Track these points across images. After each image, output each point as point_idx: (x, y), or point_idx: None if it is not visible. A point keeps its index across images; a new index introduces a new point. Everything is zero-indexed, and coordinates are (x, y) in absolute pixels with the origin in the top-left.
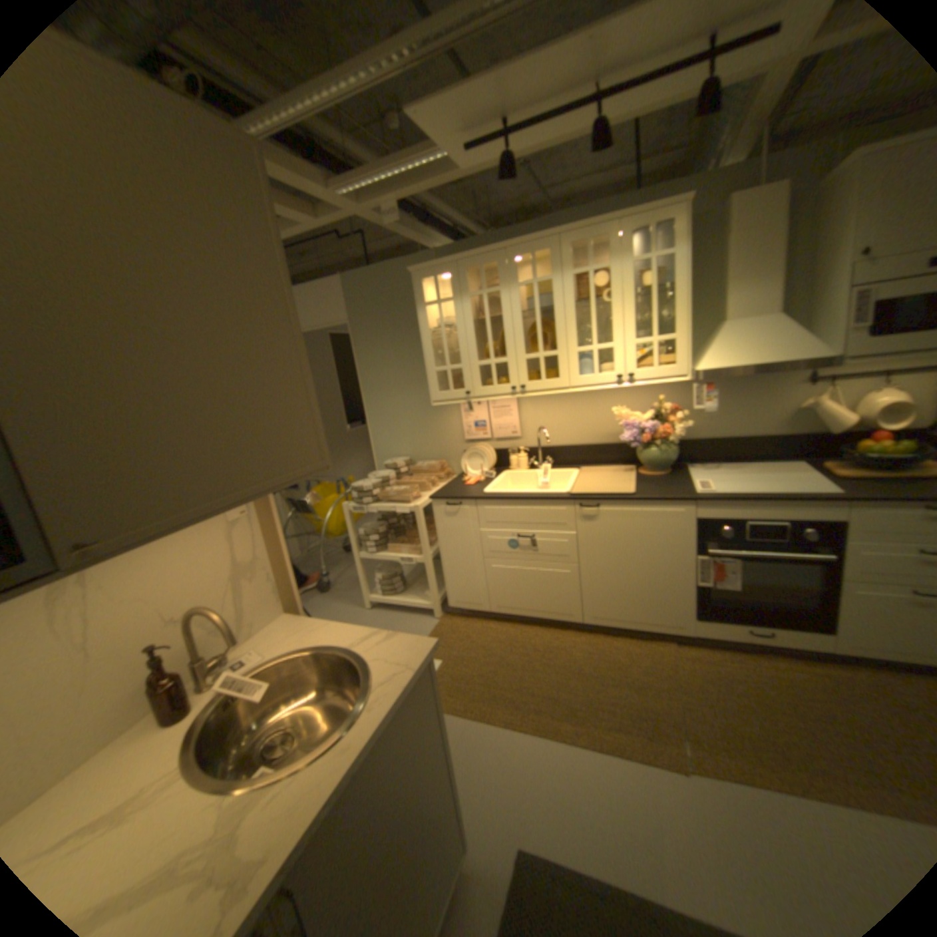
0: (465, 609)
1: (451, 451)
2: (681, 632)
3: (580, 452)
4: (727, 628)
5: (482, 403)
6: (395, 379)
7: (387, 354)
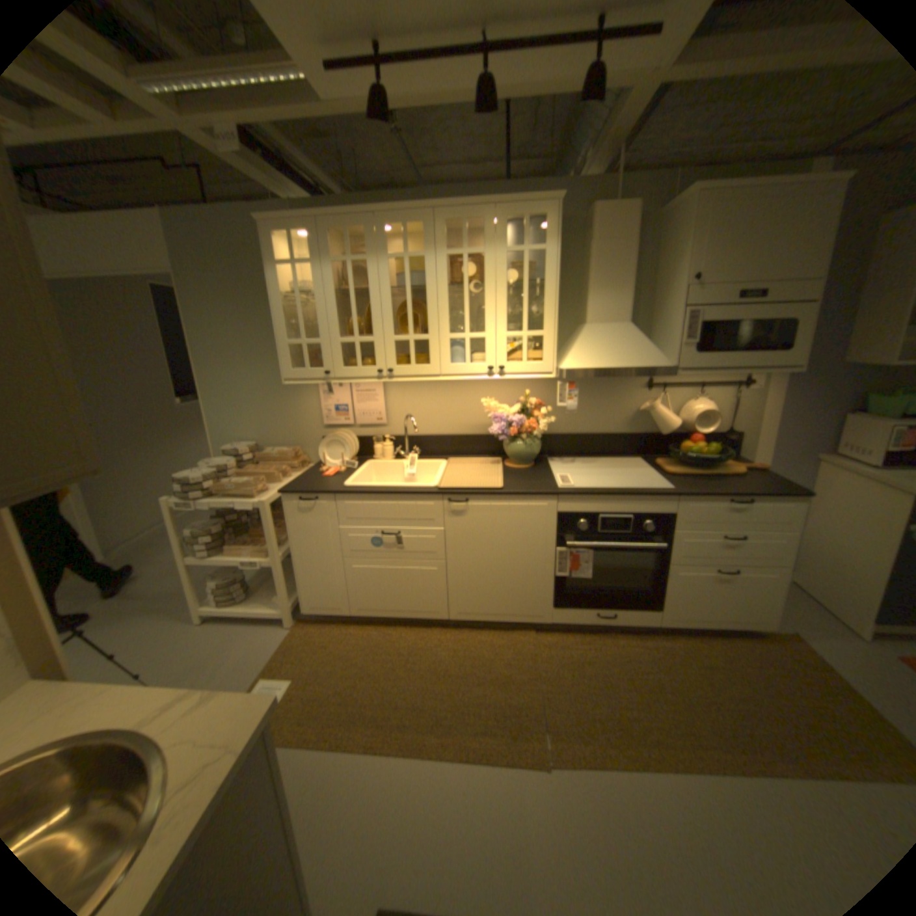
0: (321, 615)
1: (307, 436)
2: (540, 620)
3: (449, 443)
4: (578, 613)
5: (345, 385)
6: (238, 348)
7: (227, 317)
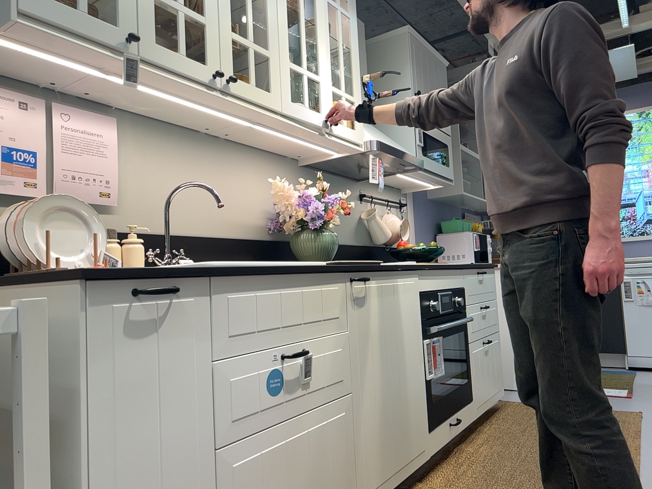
0: None
1: None
2: (424, 456)
3: (211, 248)
4: (441, 428)
5: (34, 107)
6: None
7: None
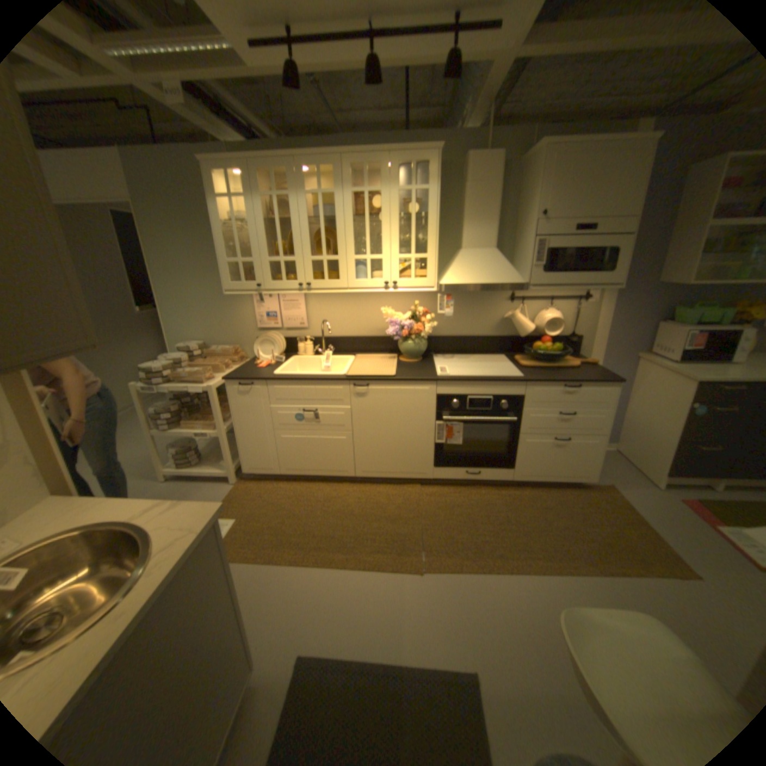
0: (258, 474)
1: (245, 337)
2: (424, 476)
3: (357, 343)
4: (452, 471)
5: (274, 296)
6: (188, 266)
7: (178, 239)
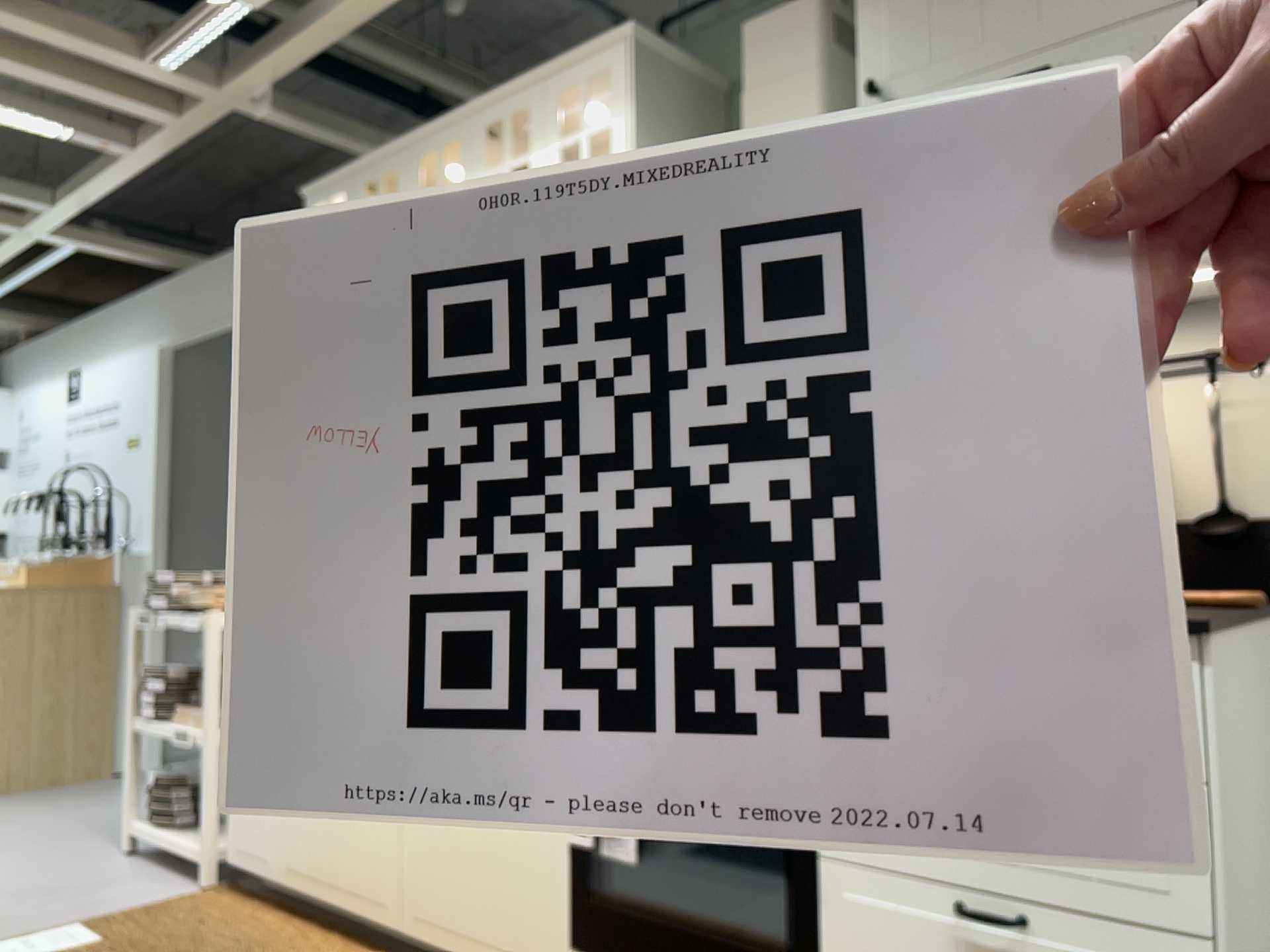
0: (244, 871)
1: None
2: None
3: None
4: None
5: None
6: None
7: None
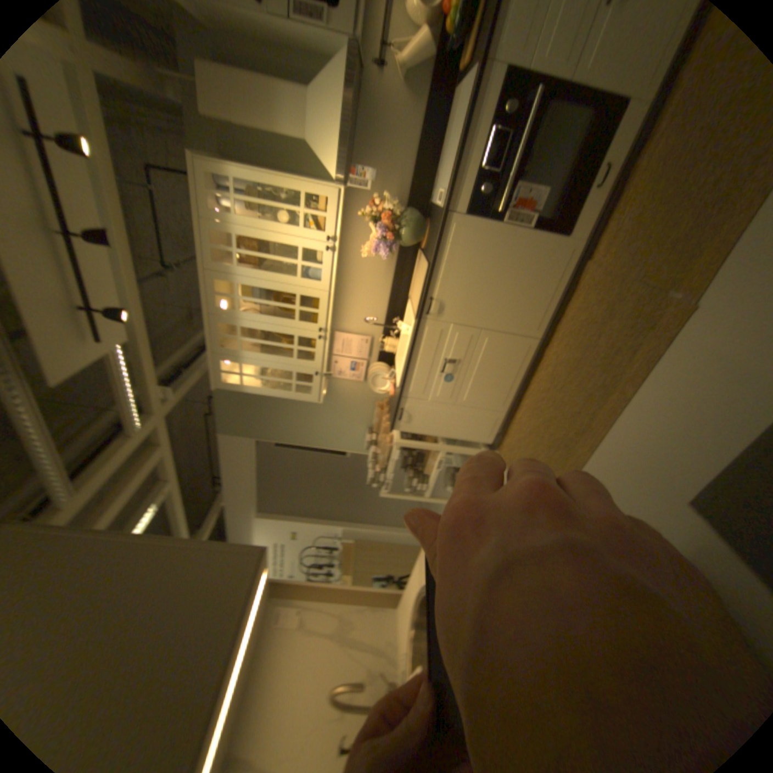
0: (498, 431)
1: (370, 393)
2: (578, 252)
3: (397, 290)
4: (588, 208)
5: (336, 358)
6: (303, 416)
7: (282, 416)
